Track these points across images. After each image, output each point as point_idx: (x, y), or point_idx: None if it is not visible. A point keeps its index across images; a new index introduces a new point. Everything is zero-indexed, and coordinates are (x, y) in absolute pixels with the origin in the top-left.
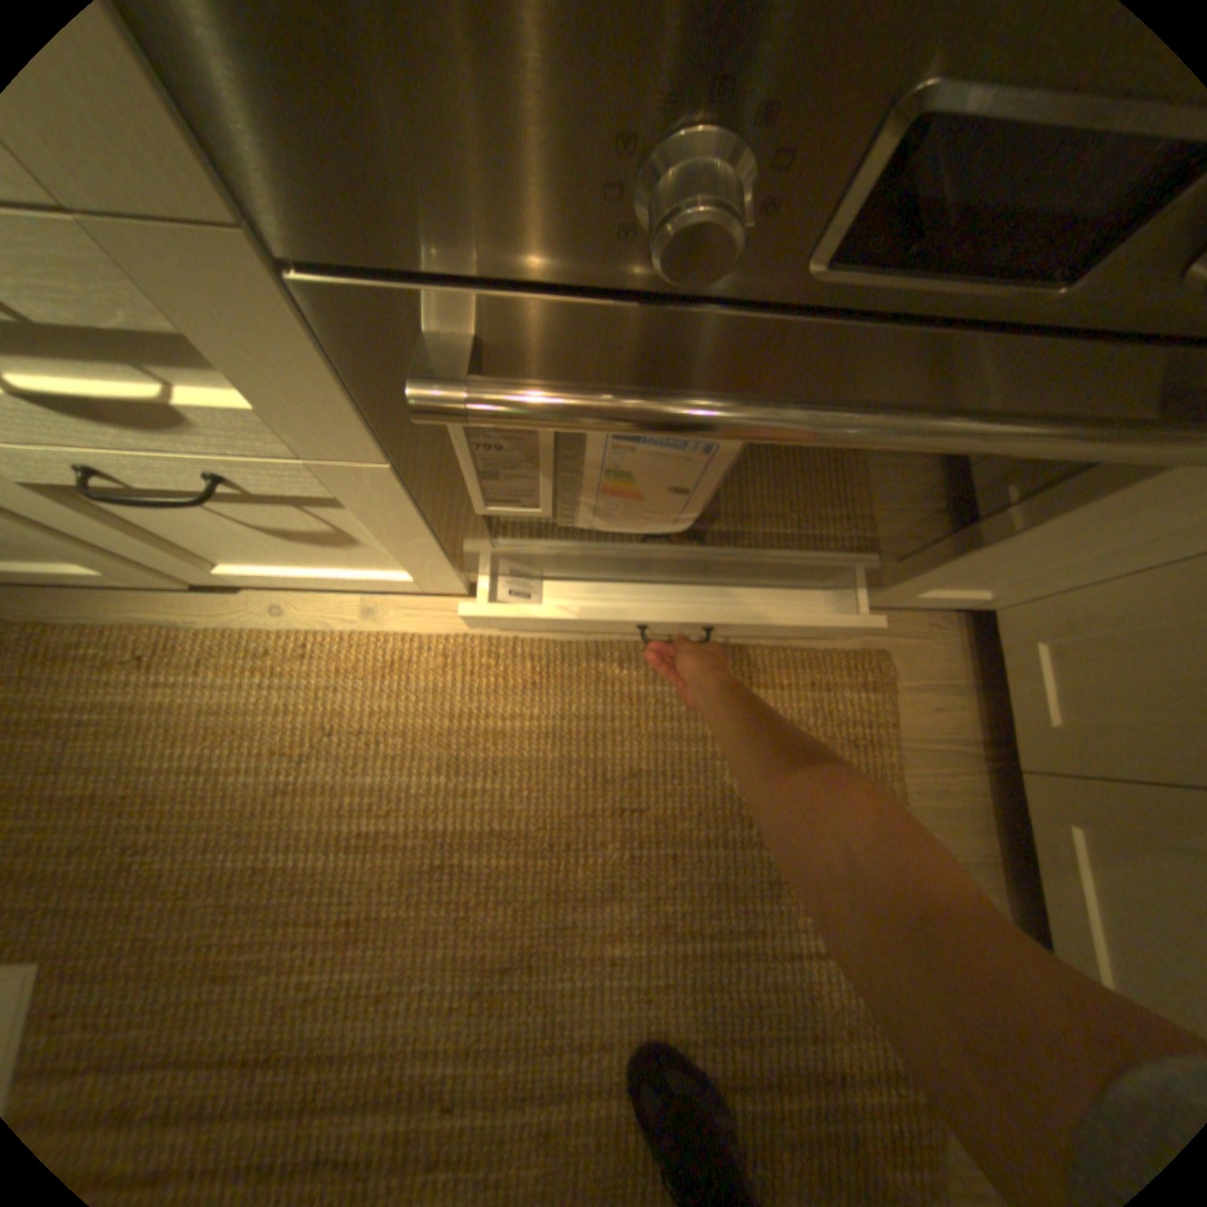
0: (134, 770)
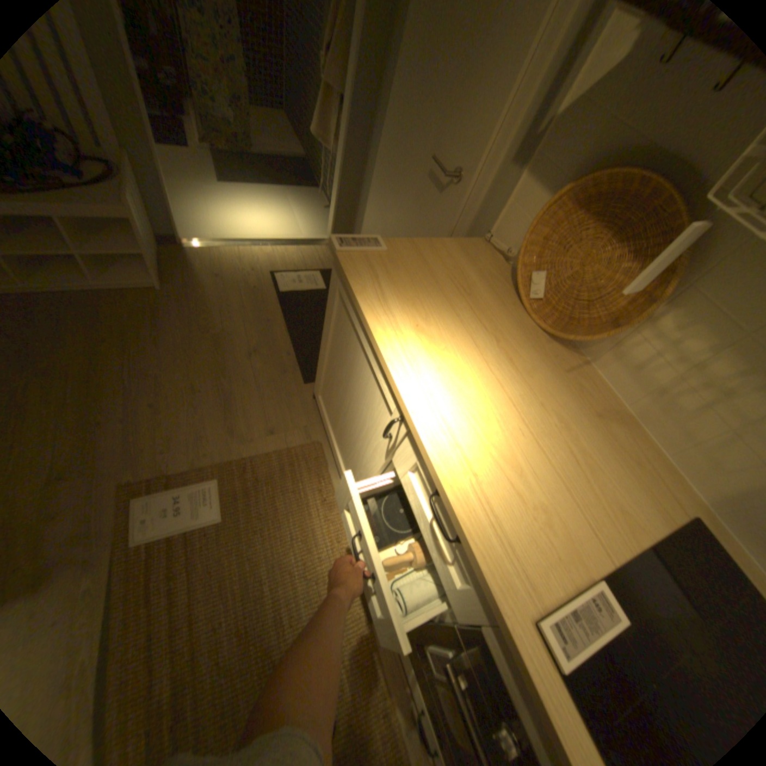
0: (285, 521)
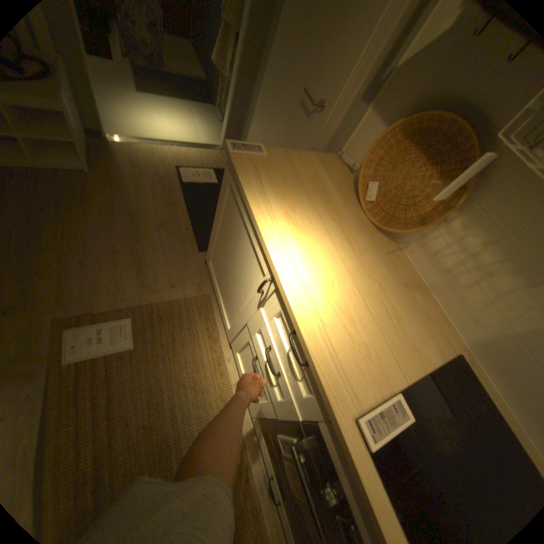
0: (181, 349)
